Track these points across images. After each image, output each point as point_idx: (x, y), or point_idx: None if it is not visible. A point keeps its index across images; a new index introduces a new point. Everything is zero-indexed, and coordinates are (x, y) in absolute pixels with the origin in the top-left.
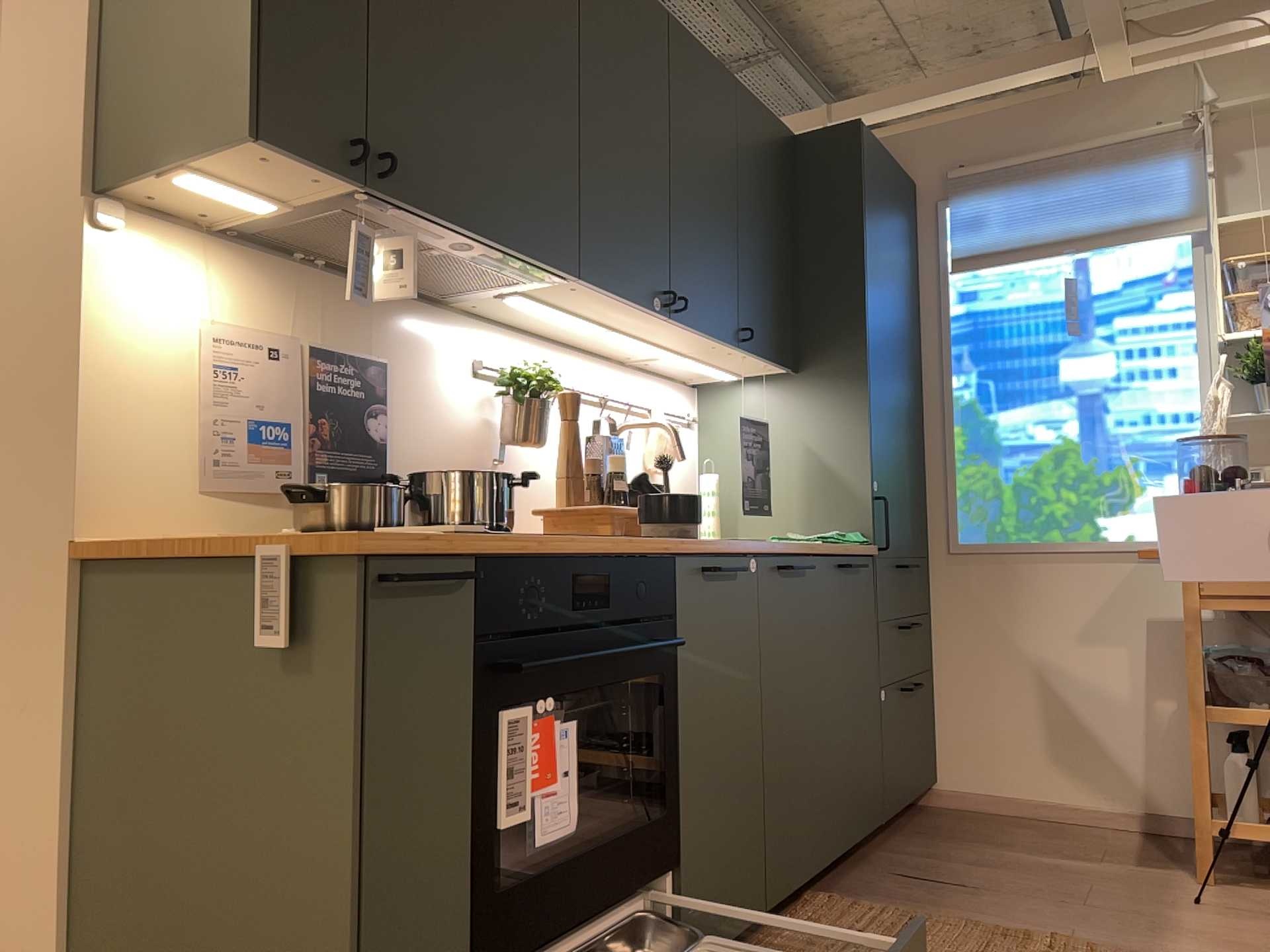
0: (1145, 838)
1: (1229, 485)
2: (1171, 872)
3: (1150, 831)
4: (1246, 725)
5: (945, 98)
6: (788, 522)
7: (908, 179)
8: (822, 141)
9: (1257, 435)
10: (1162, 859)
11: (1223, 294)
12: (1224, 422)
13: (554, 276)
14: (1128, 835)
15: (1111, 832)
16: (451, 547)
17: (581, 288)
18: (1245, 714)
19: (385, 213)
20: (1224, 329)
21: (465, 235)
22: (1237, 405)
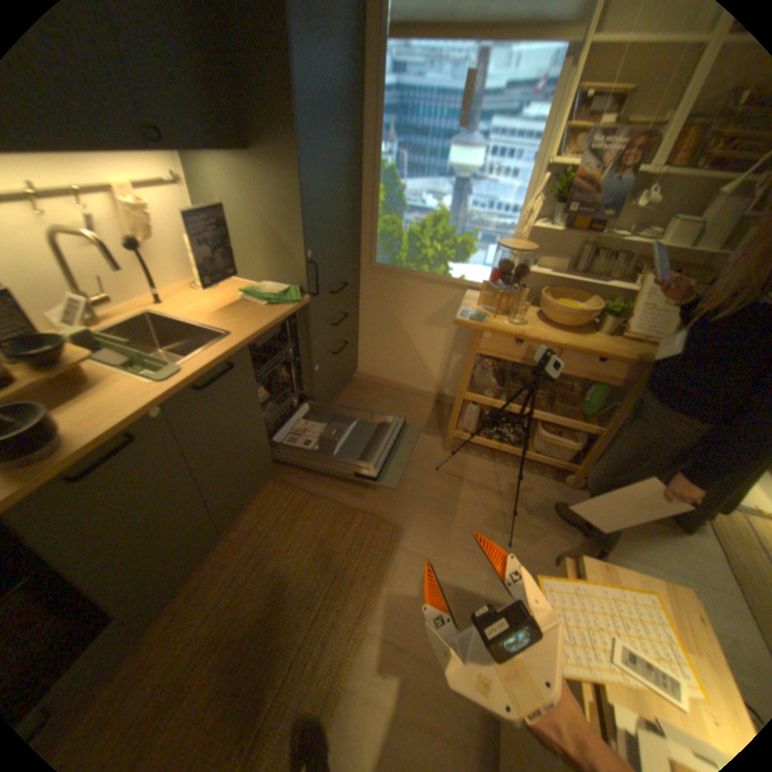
0: (433, 407)
1: (516, 281)
2: (434, 439)
3: (437, 402)
4: (479, 404)
5: None
6: (257, 269)
7: None
8: None
9: (547, 231)
10: (434, 428)
11: (570, 113)
12: (533, 220)
13: None
14: (427, 404)
15: (421, 402)
16: None
17: None
18: (480, 400)
19: None
20: (559, 146)
21: None
22: (544, 208)
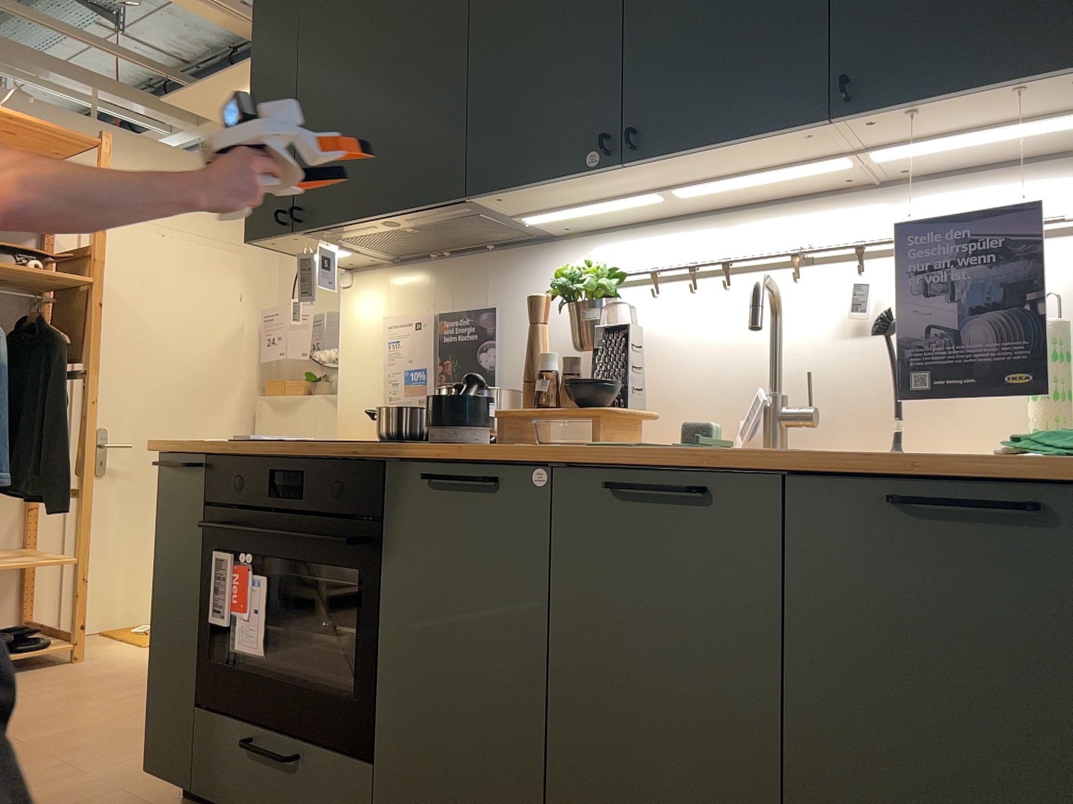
0: None
1: None
2: None
3: None
4: None
5: None
6: None
7: None
8: None
9: None
10: None
11: None
12: None
13: (473, 202)
14: None
15: None
16: (188, 448)
17: (503, 196)
18: None
19: (333, 234)
20: None
21: (369, 221)
22: None
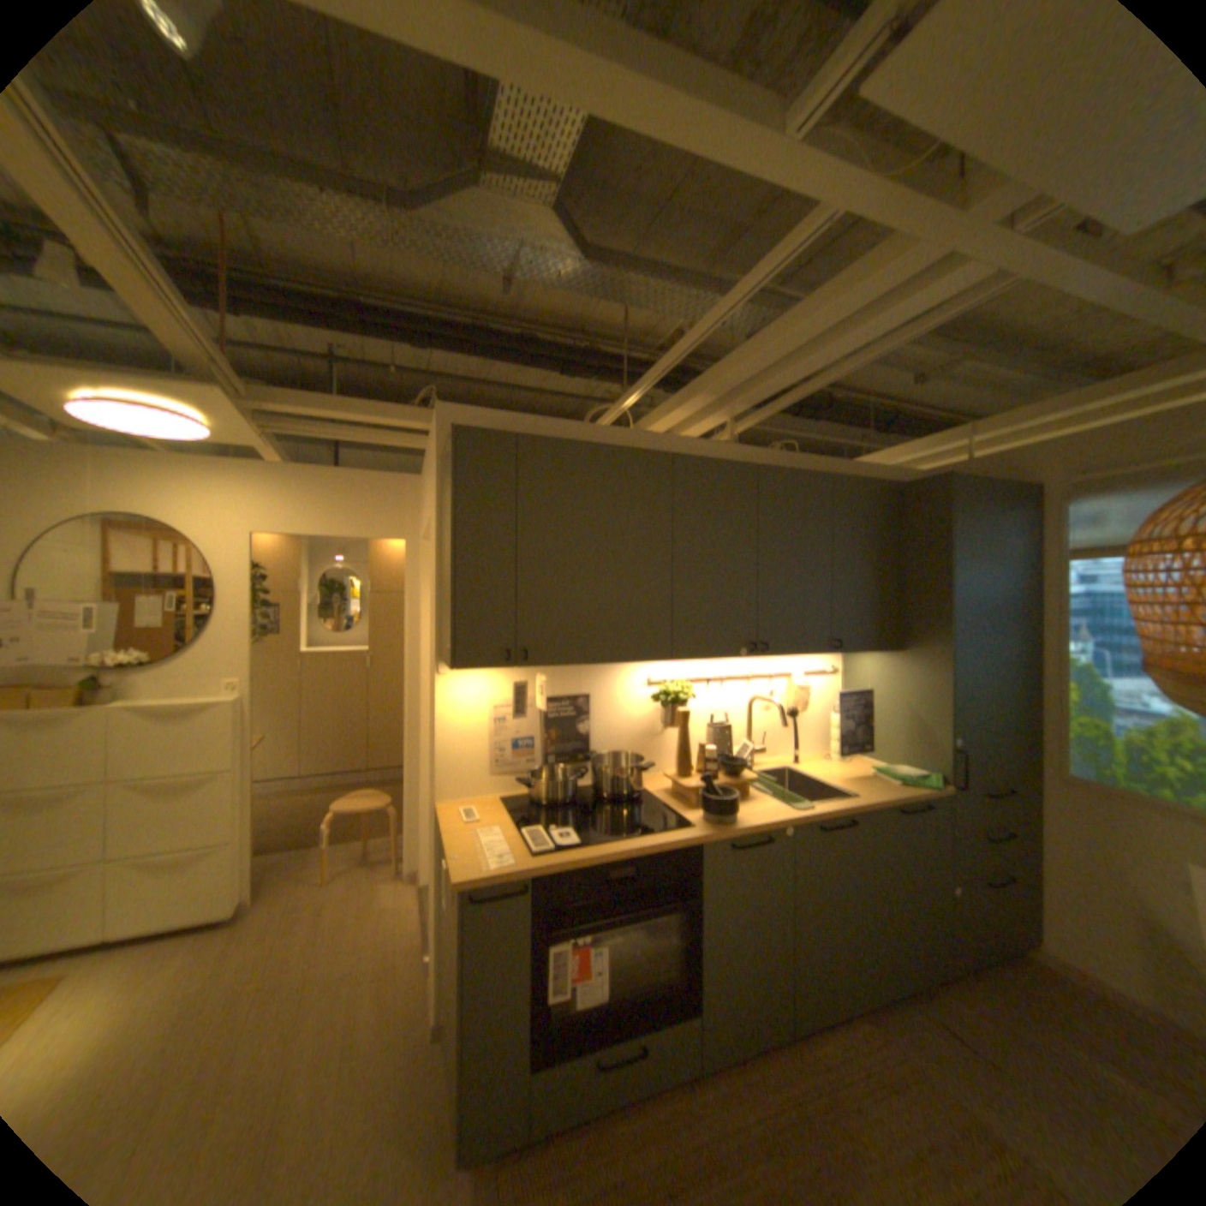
0: None
1: None
2: None
3: None
4: None
5: (1077, 407)
6: (894, 751)
7: (1037, 478)
8: (924, 485)
9: None
10: None
11: None
12: None
13: (659, 659)
14: None
15: None
16: (514, 878)
17: (680, 659)
18: None
19: (538, 666)
20: None
21: (586, 664)
22: None
